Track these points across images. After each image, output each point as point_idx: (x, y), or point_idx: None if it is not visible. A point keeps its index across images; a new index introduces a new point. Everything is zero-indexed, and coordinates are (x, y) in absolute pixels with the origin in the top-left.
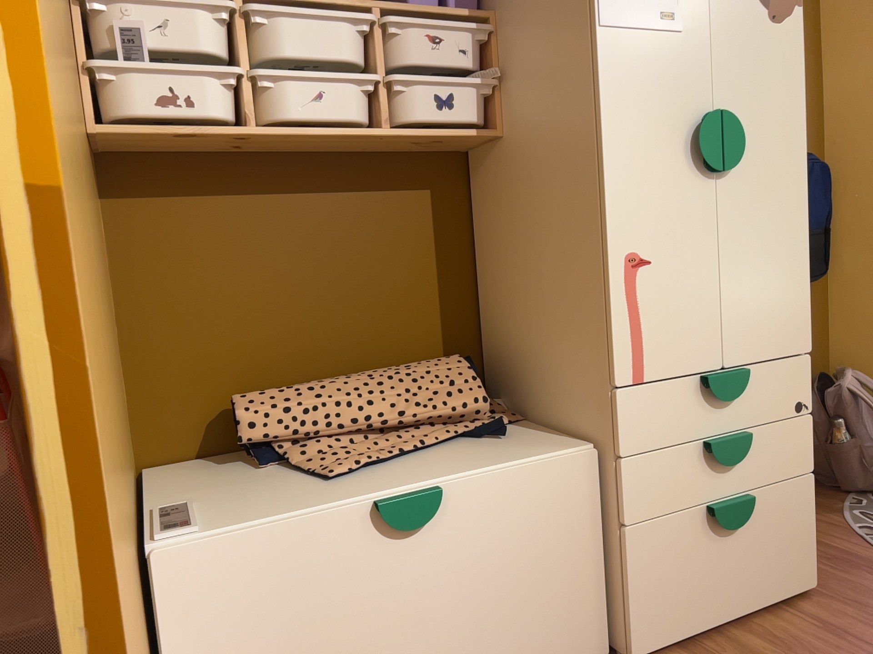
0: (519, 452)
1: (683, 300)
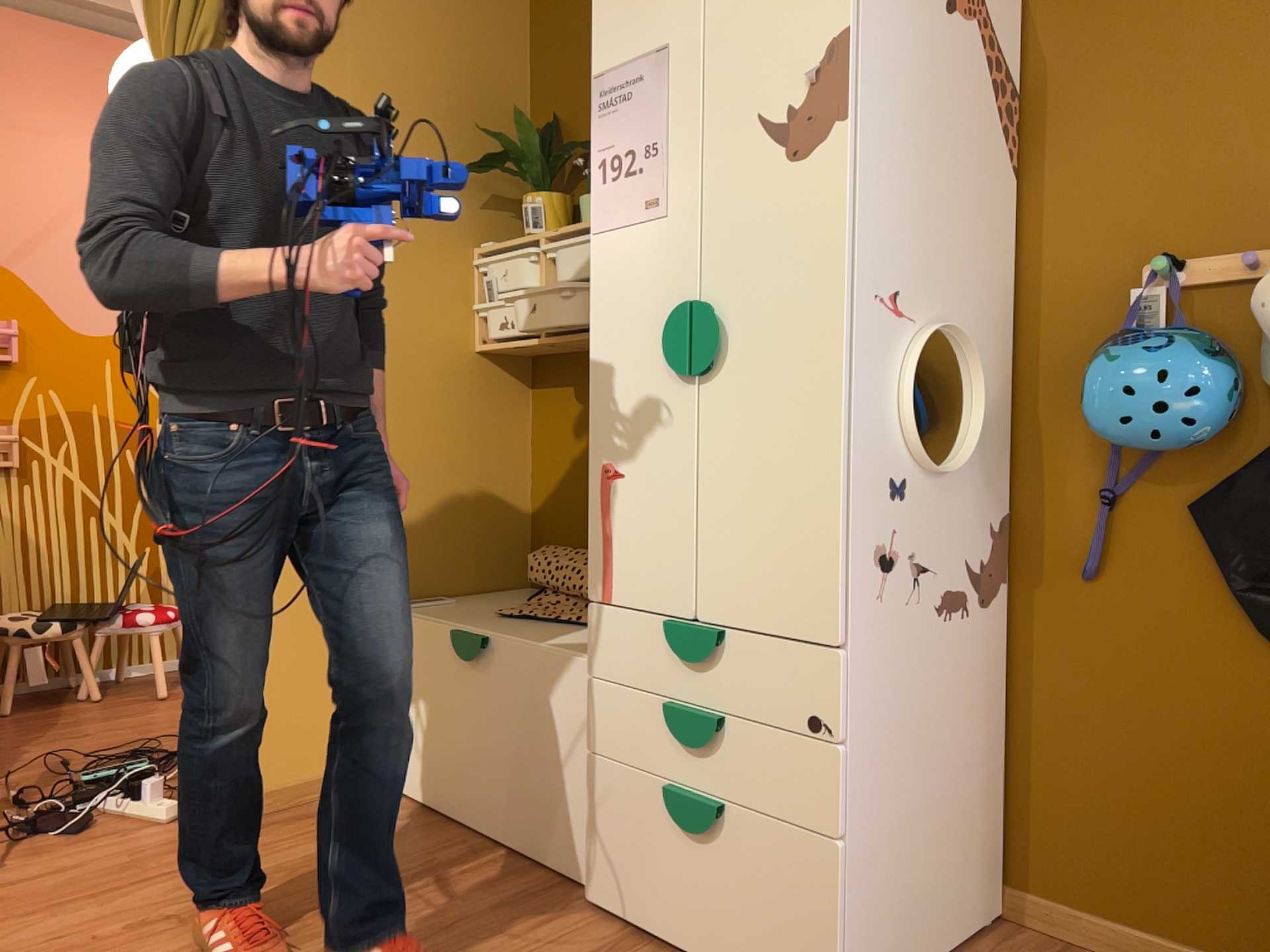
0: (573, 644)
1: (652, 524)
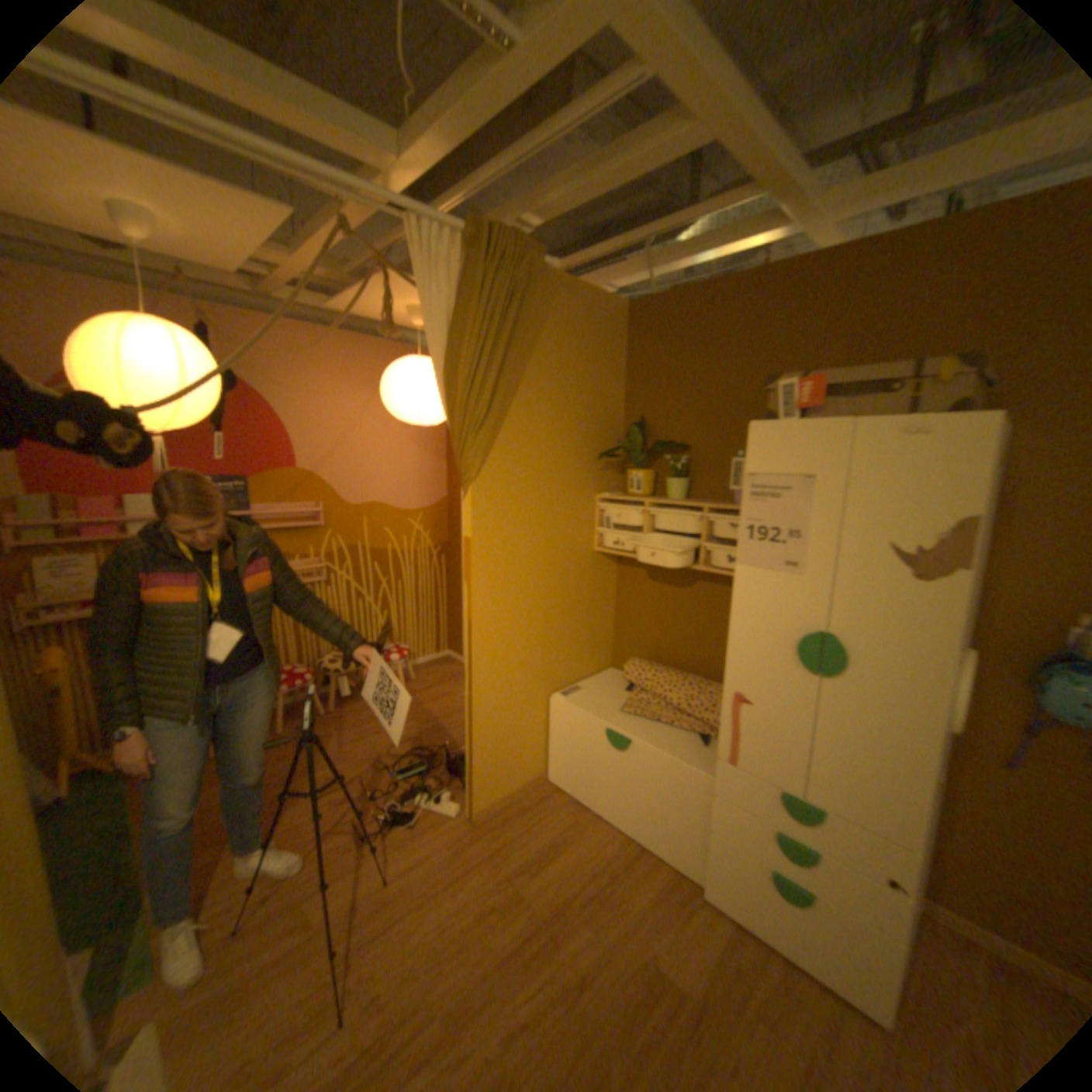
0: (688, 755)
1: (775, 738)
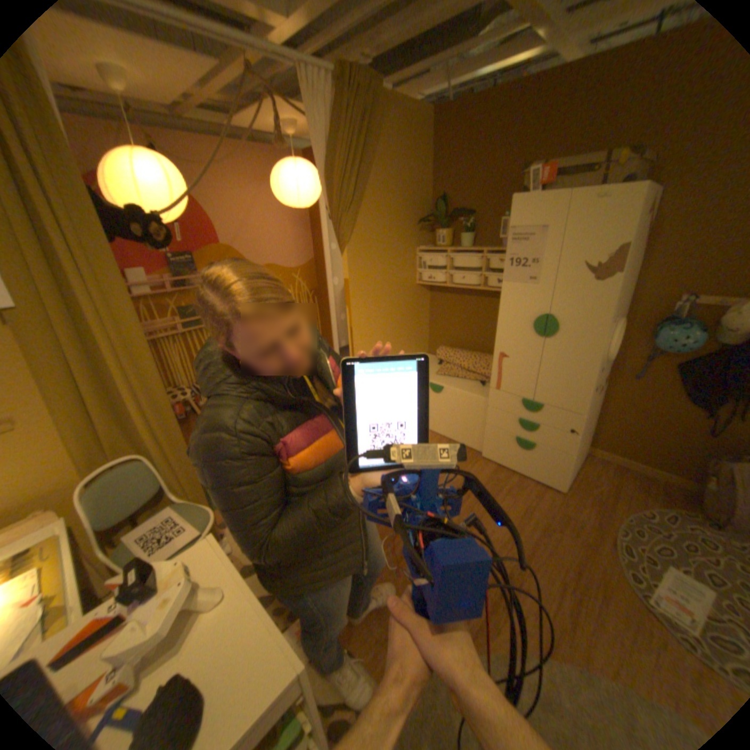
0: (473, 390)
1: (519, 373)
